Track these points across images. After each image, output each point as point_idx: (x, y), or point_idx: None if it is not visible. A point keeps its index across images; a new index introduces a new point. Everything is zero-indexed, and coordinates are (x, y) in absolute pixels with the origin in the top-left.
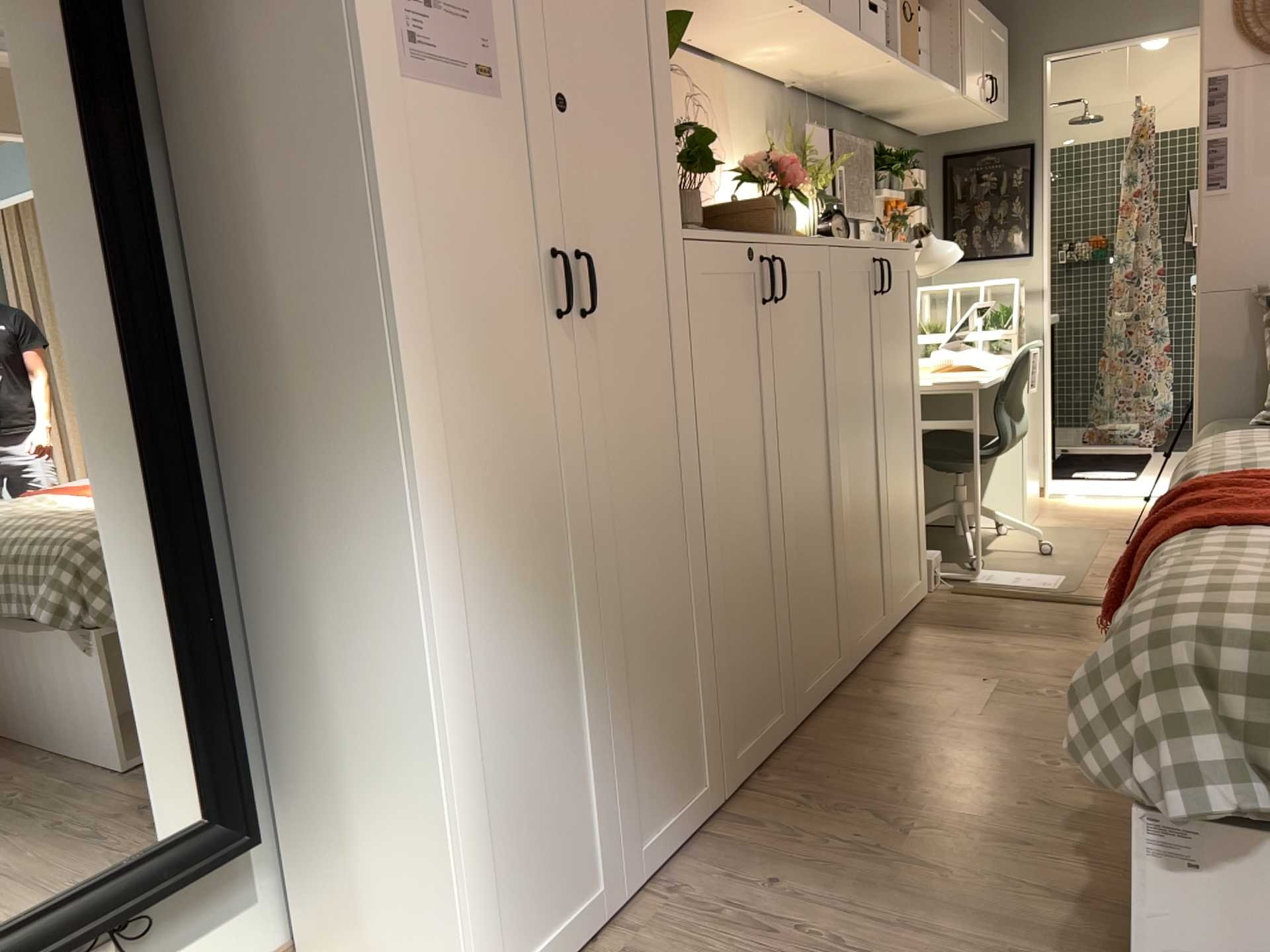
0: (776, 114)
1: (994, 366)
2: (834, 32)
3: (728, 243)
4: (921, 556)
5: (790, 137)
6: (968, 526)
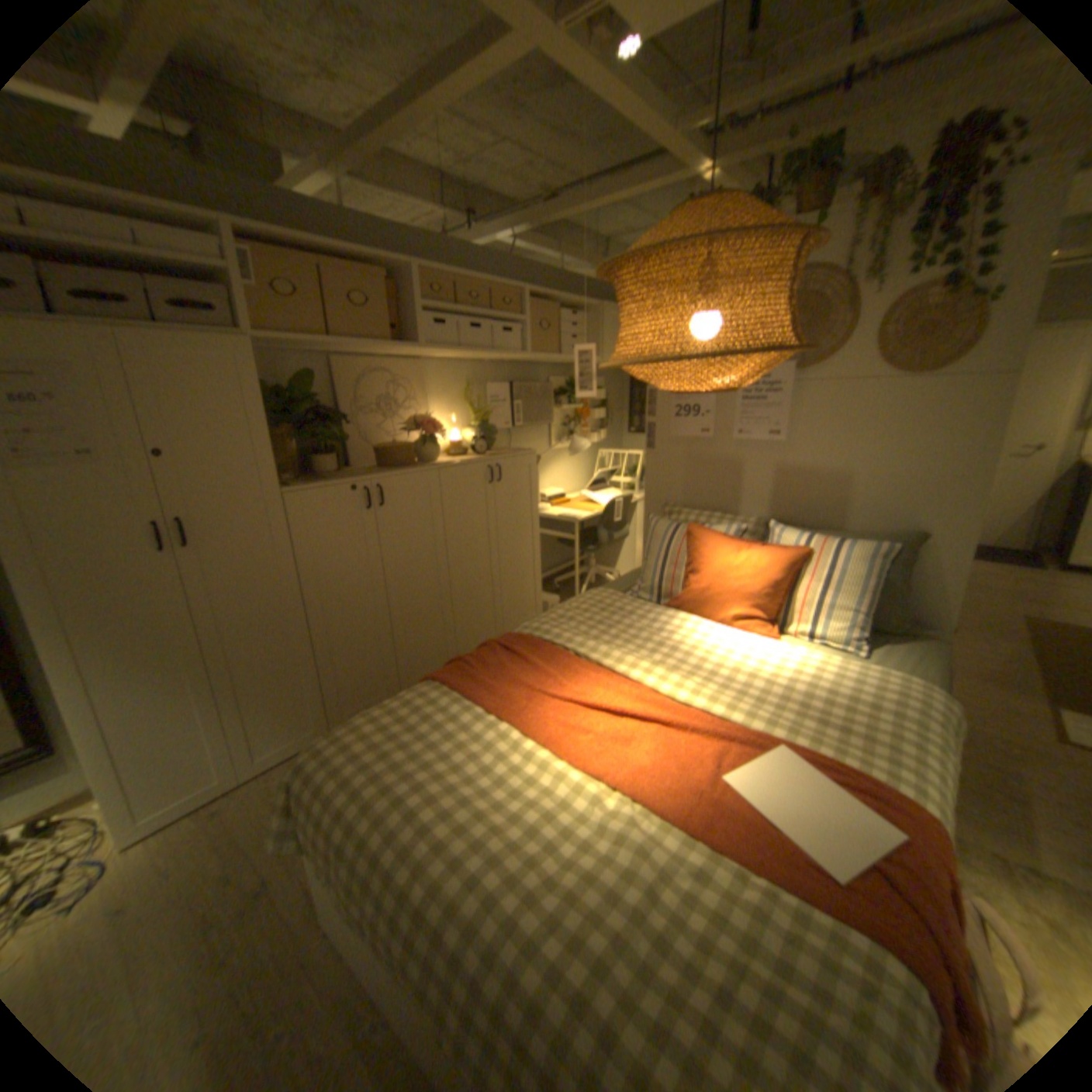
0: (476, 375)
1: (607, 502)
2: (463, 350)
3: (330, 486)
4: (545, 598)
5: (471, 392)
6: (585, 581)
